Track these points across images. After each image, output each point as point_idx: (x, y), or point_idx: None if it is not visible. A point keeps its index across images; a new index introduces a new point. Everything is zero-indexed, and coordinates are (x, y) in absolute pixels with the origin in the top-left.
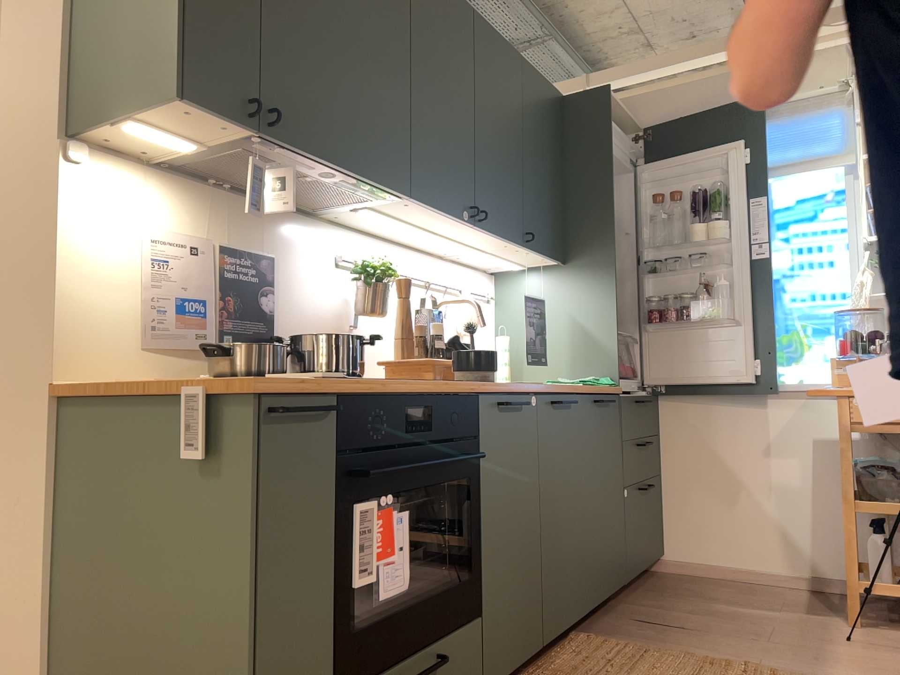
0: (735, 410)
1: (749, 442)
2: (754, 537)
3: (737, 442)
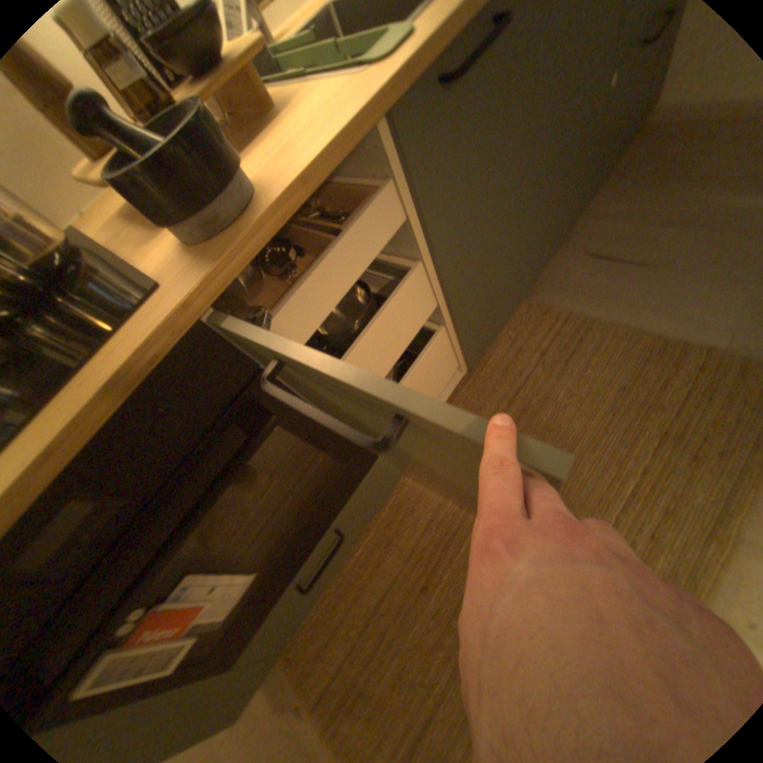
0: None
1: None
2: None
3: None
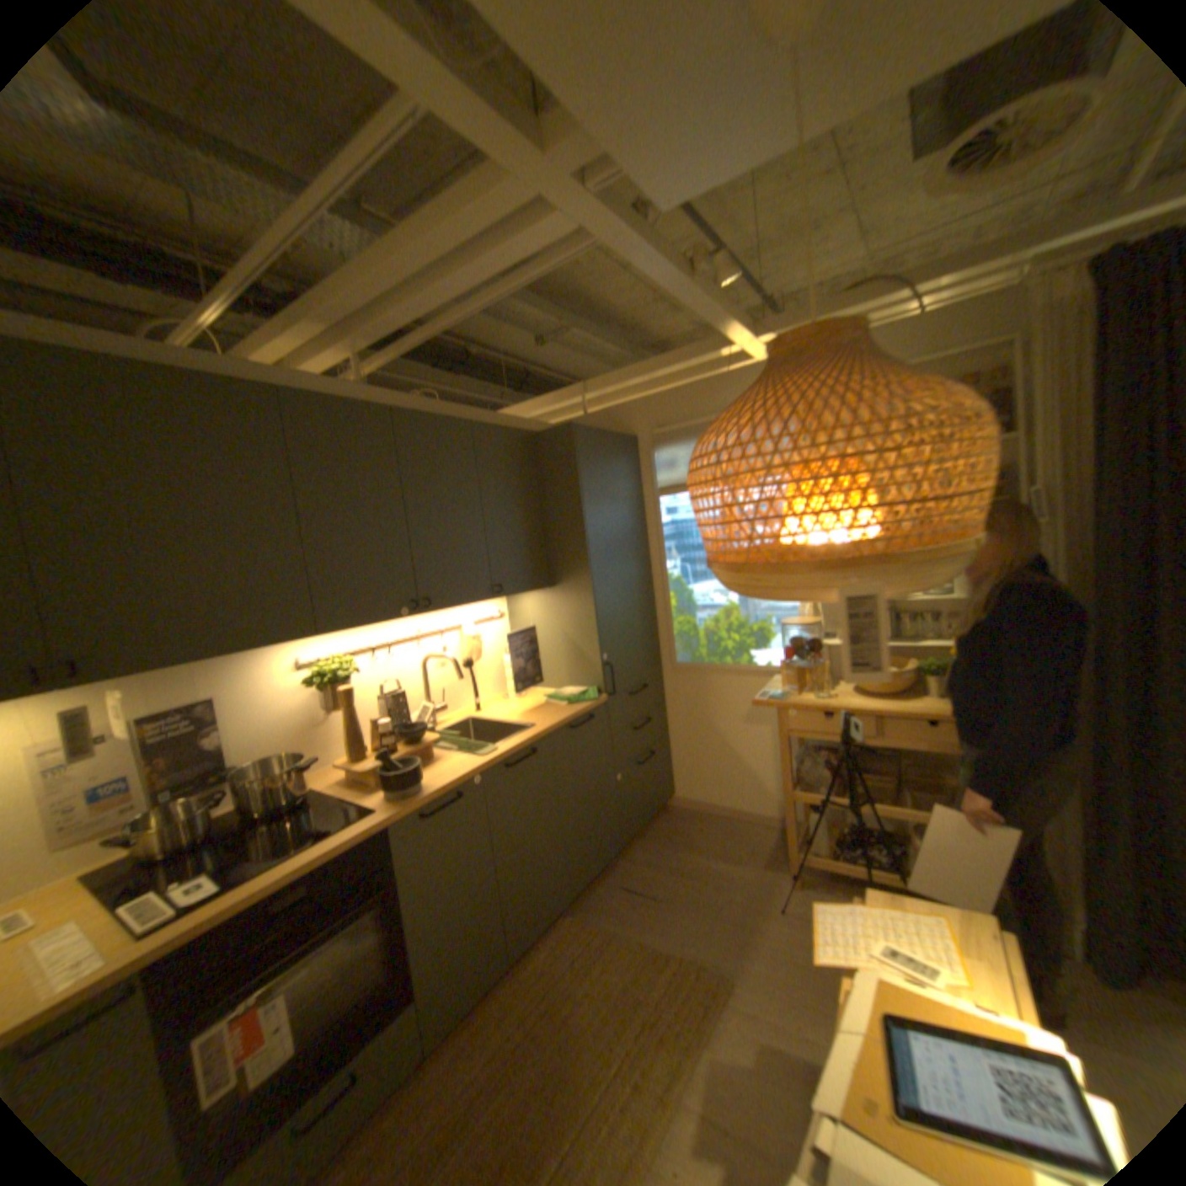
0: (720, 686)
1: (731, 712)
2: (738, 788)
3: (722, 712)
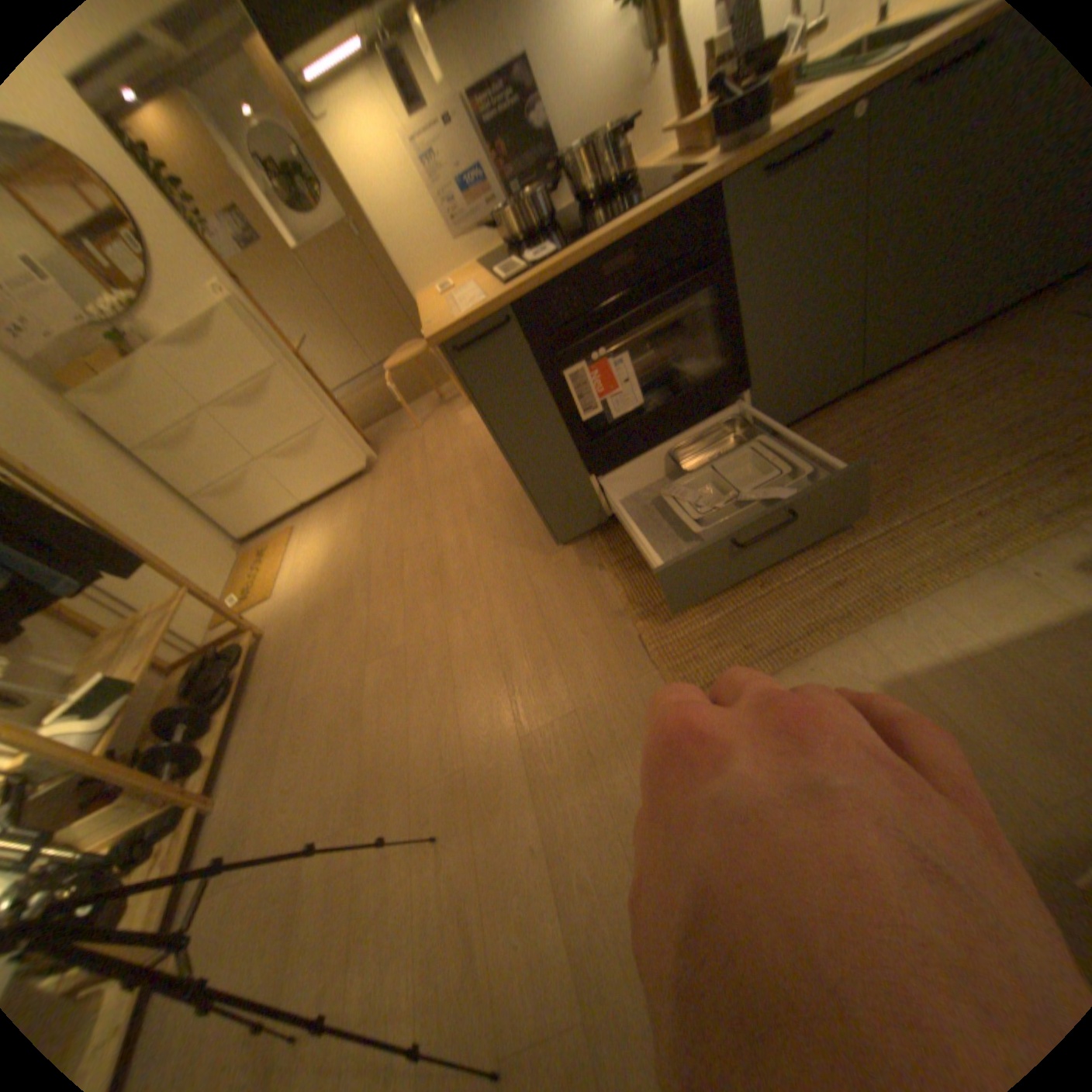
0: None
1: None
2: None
3: None
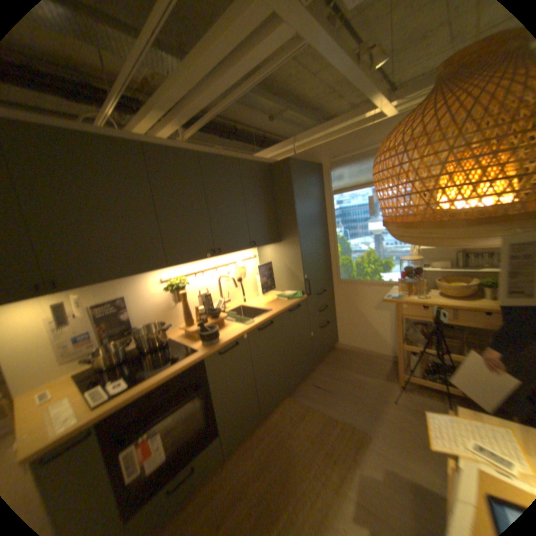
0: (363, 290)
1: (368, 303)
2: (371, 339)
3: (363, 302)
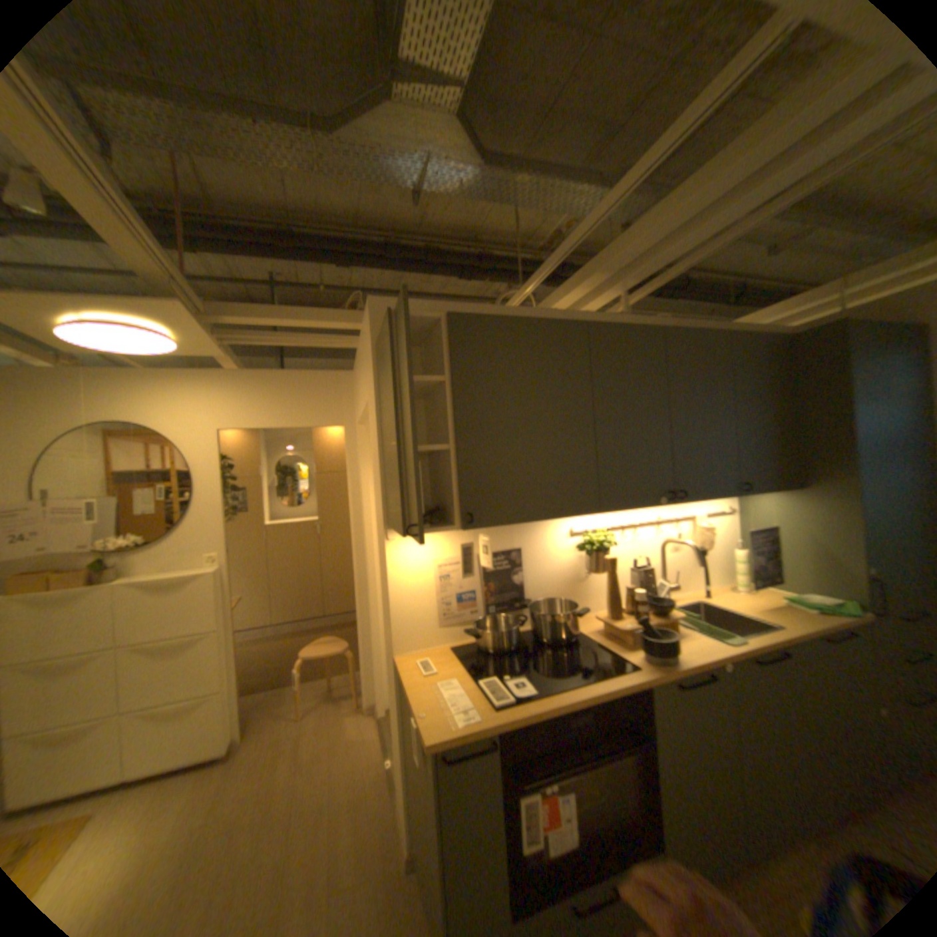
0: None
1: None
2: None
3: None
